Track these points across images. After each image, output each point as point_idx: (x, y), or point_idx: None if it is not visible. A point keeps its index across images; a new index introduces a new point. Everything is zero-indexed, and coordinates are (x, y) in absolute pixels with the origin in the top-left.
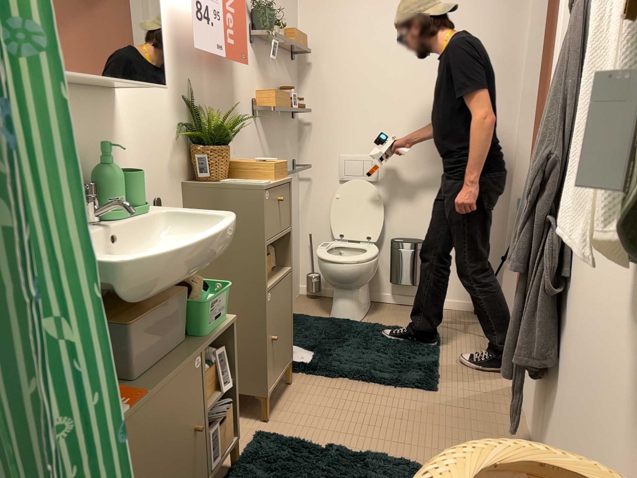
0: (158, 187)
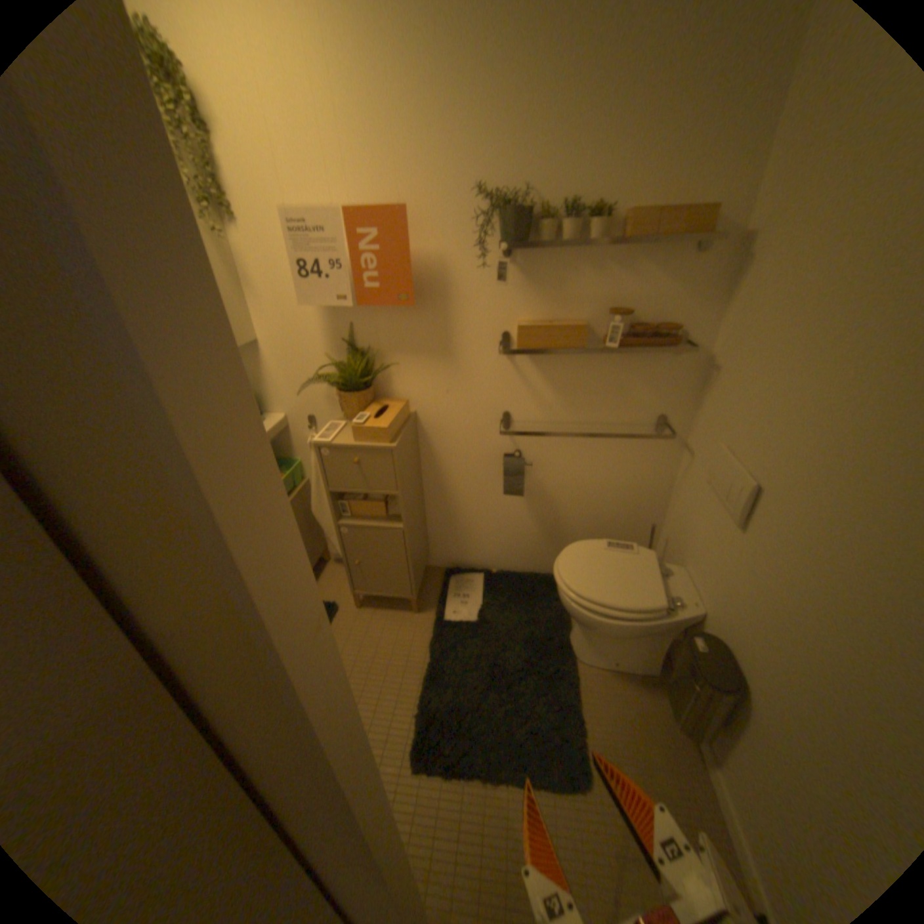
0: (308, 408)
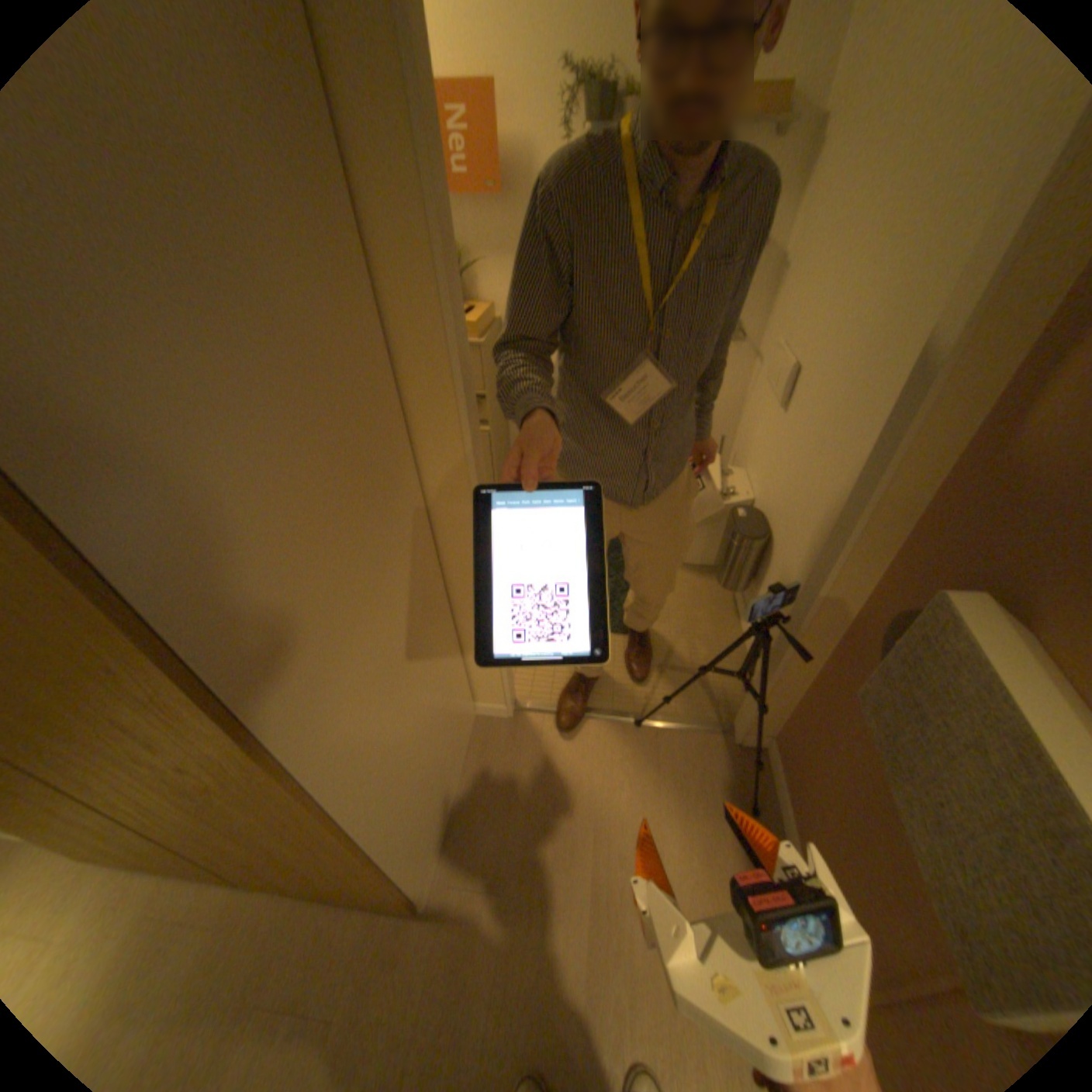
0: None
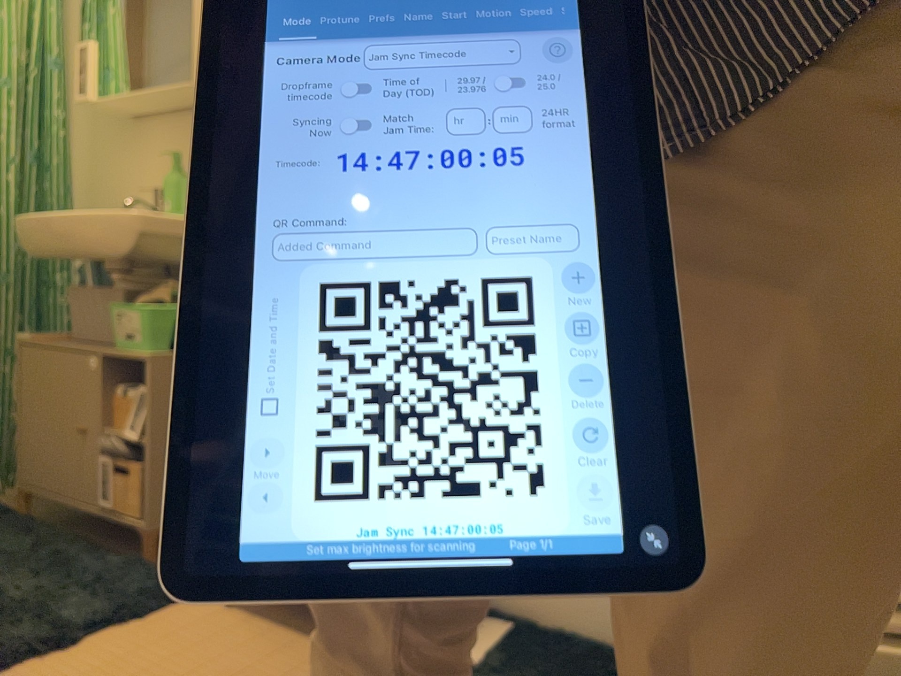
0: None
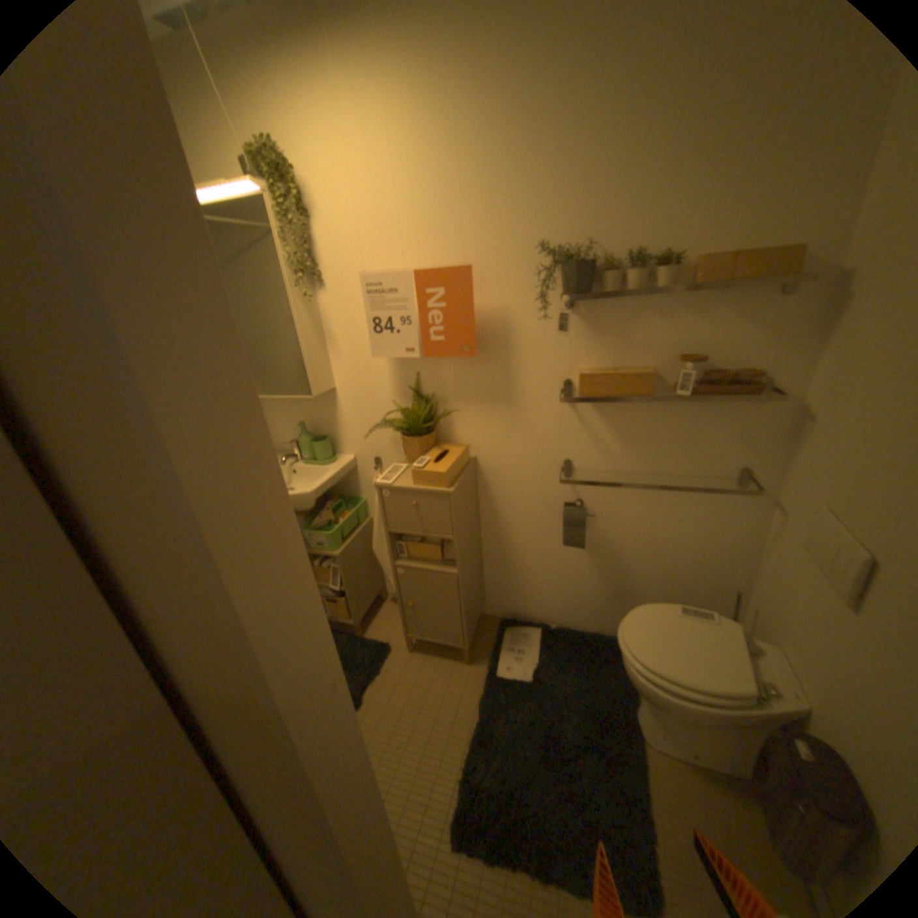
0: (375, 449)
